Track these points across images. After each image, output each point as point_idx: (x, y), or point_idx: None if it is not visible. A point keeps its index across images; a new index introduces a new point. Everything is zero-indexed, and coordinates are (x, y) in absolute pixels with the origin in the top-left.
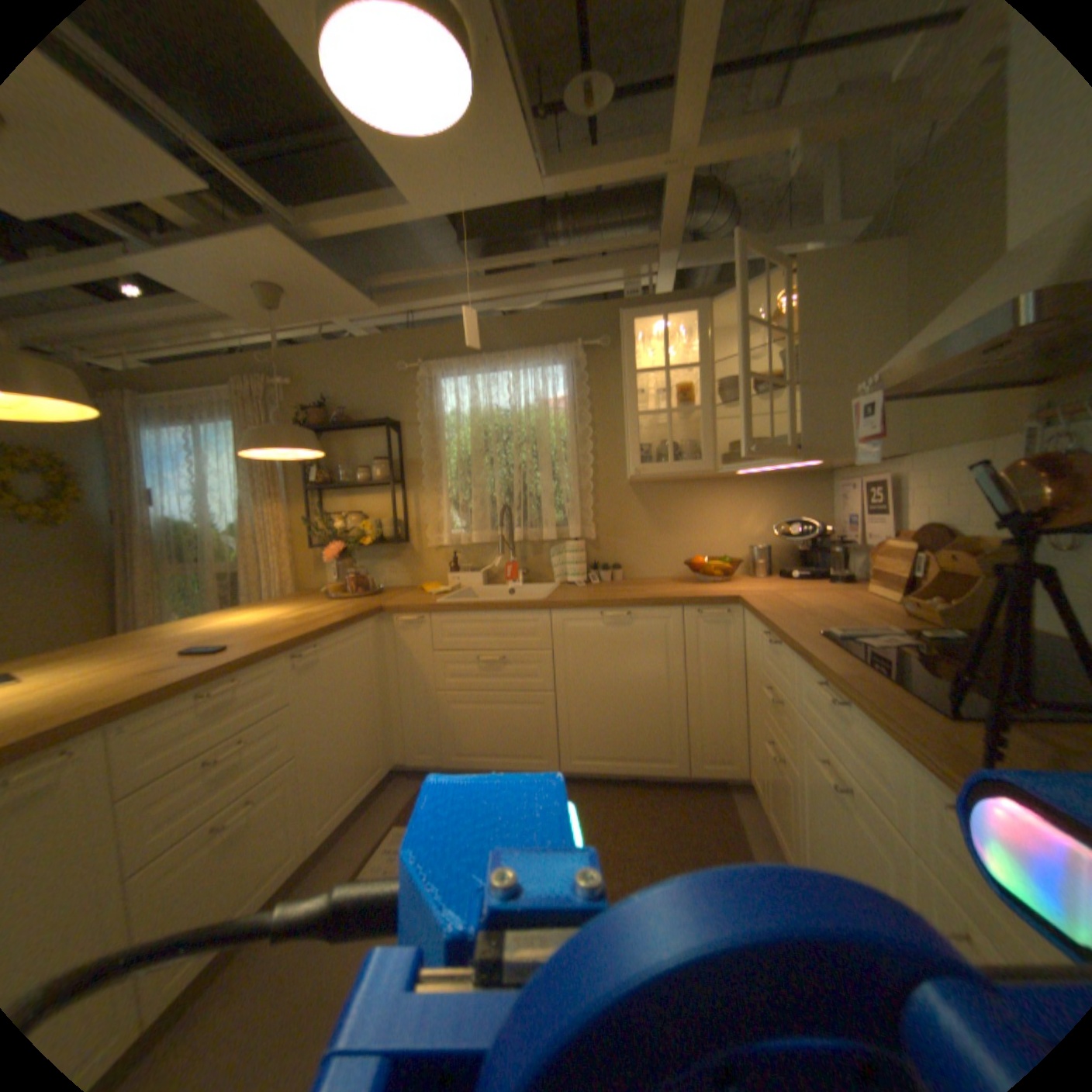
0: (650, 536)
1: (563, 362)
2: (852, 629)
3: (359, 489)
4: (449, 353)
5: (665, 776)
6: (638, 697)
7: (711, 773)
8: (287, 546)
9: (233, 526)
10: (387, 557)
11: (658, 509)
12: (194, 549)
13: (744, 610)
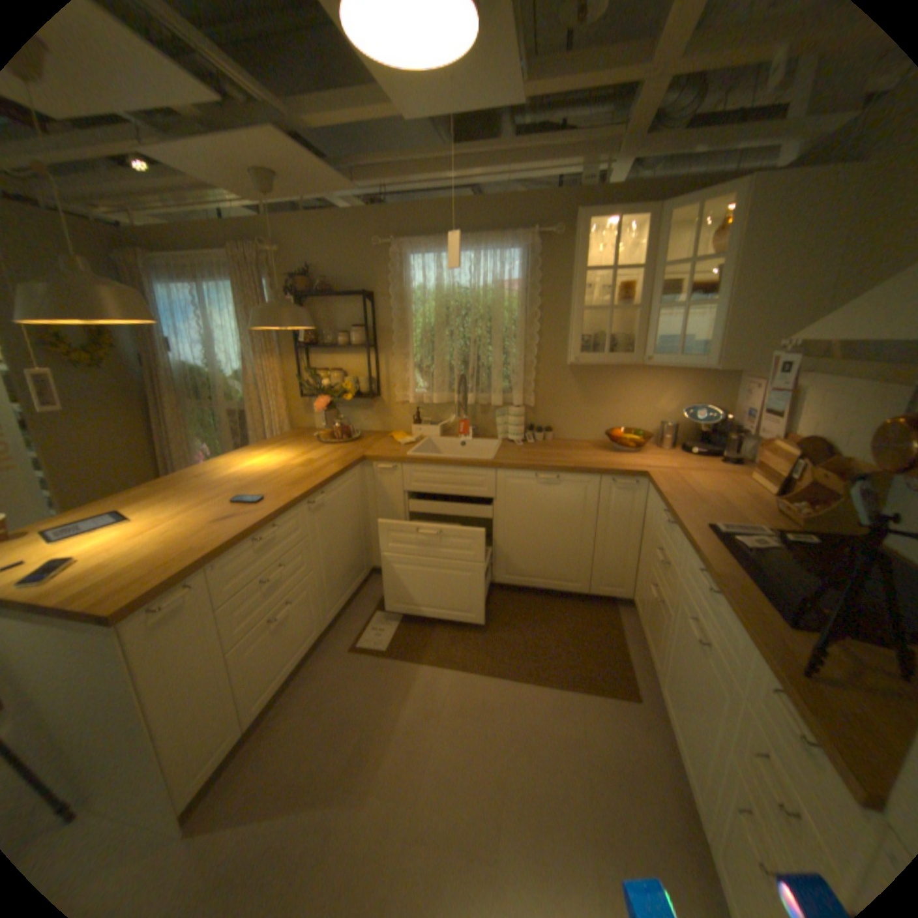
0: (580, 407)
1: (520, 248)
2: (735, 526)
3: (339, 350)
4: (417, 231)
5: (571, 593)
6: (558, 538)
7: (606, 593)
8: (282, 395)
9: (237, 374)
10: (363, 408)
11: (589, 385)
12: (208, 390)
13: (650, 484)
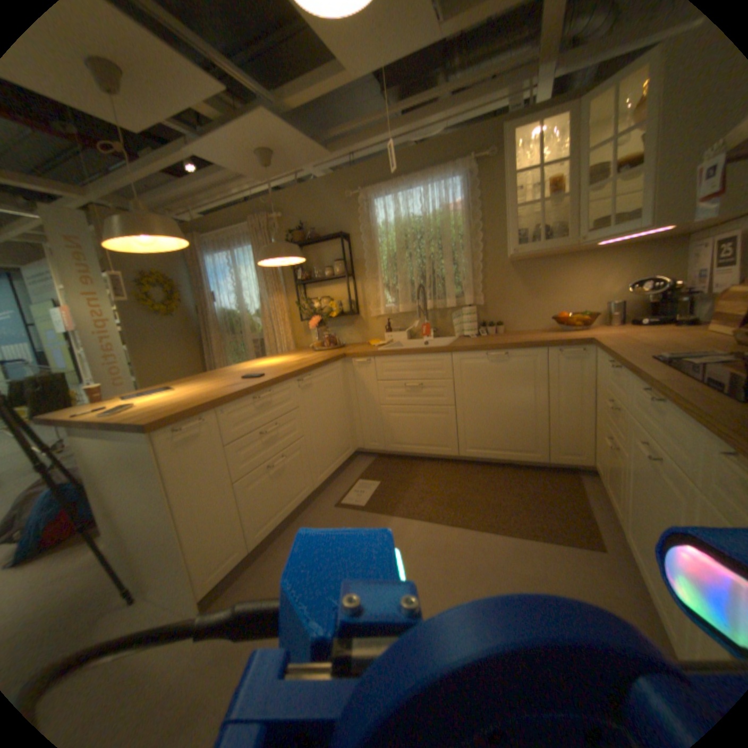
0: (526, 300)
1: (459, 174)
2: (680, 354)
3: (326, 282)
4: (378, 180)
5: (531, 462)
6: (512, 410)
7: (565, 461)
8: (287, 322)
9: (257, 311)
10: (346, 325)
11: (533, 280)
12: (238, 326)
13: (596, 349)
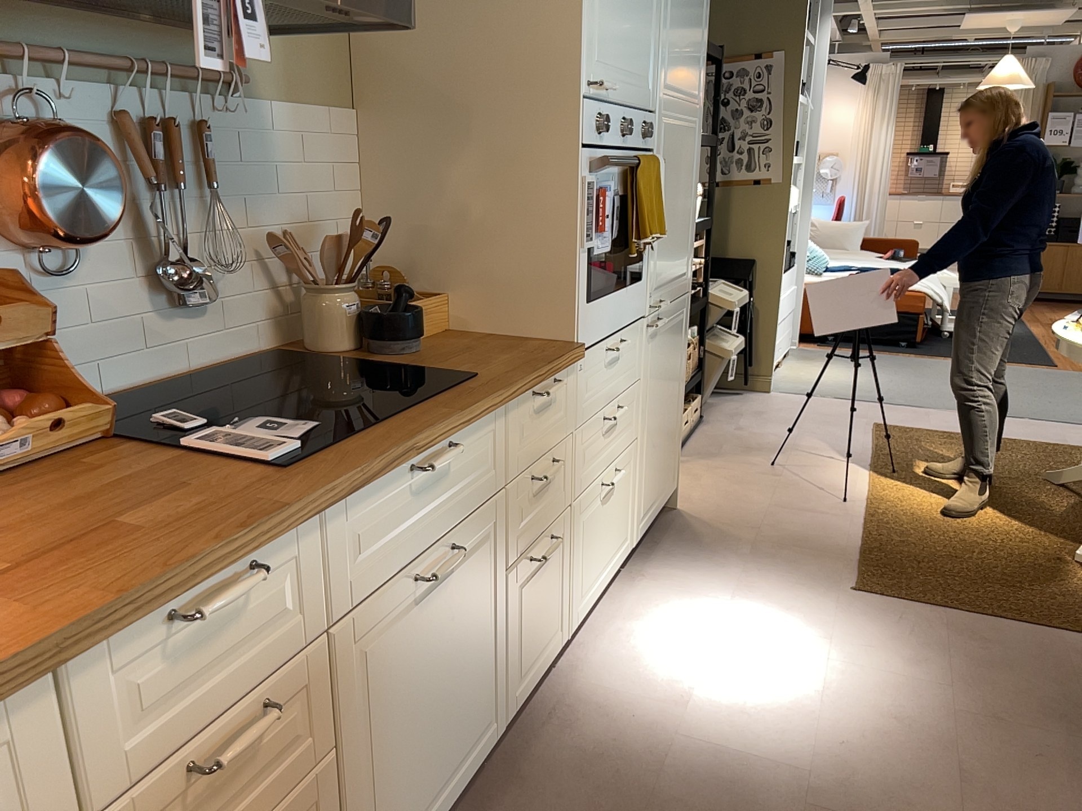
0: None
1: None
2: (239, 450)
3: None
4: None
5: None
6: None
7: None
8: None
9: None
10: None
11: None
12: None
13: None
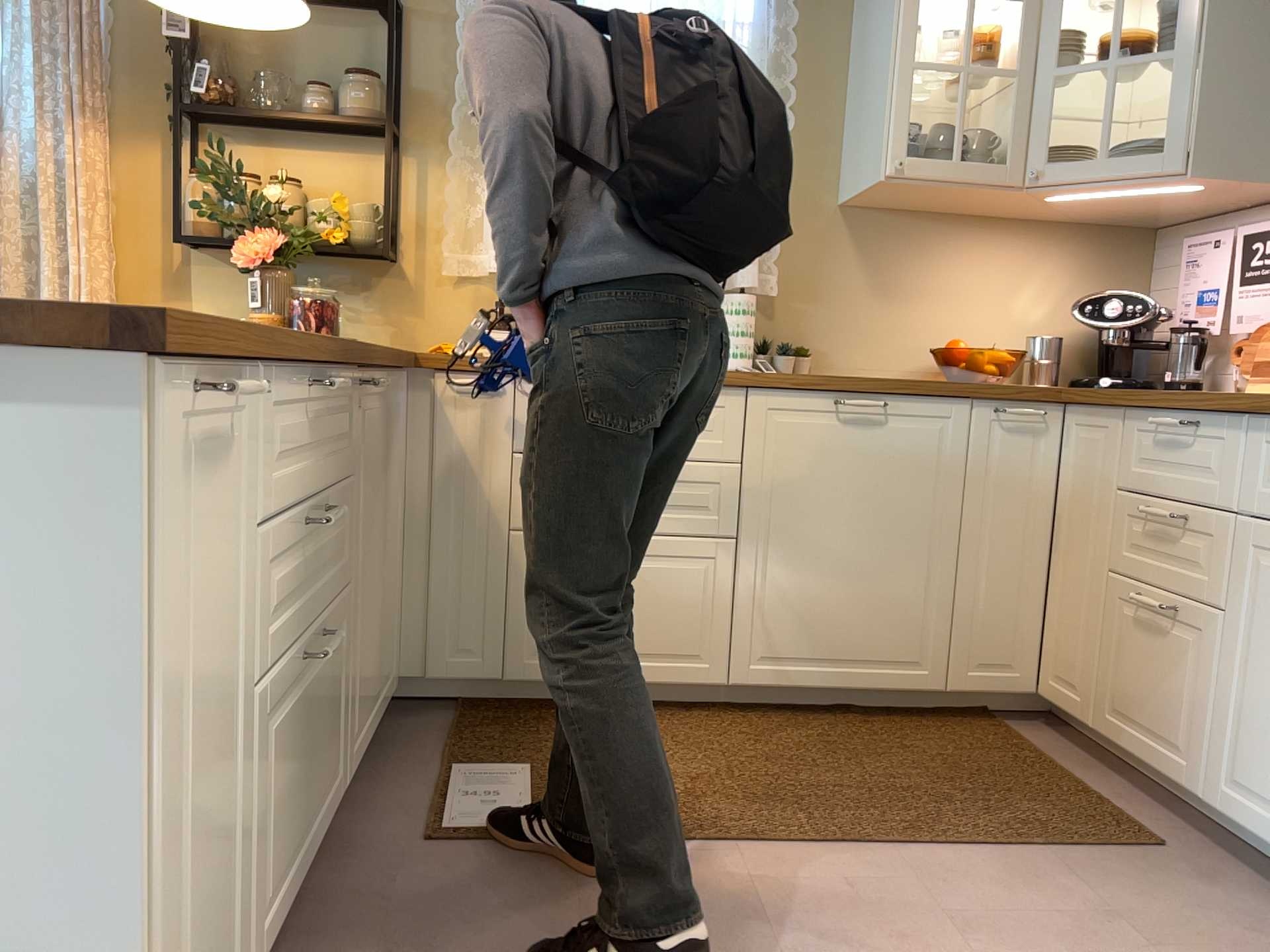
0: (866, 303)
1: None
2: None
3: (296, 136)
4: None
5: (908, 690)
6: (883, 552)
7: (983, 682)
8: (114, 236)
9: None
10: (346, 287)
11: (885, 257)
12: None
13: (1071, 412)
